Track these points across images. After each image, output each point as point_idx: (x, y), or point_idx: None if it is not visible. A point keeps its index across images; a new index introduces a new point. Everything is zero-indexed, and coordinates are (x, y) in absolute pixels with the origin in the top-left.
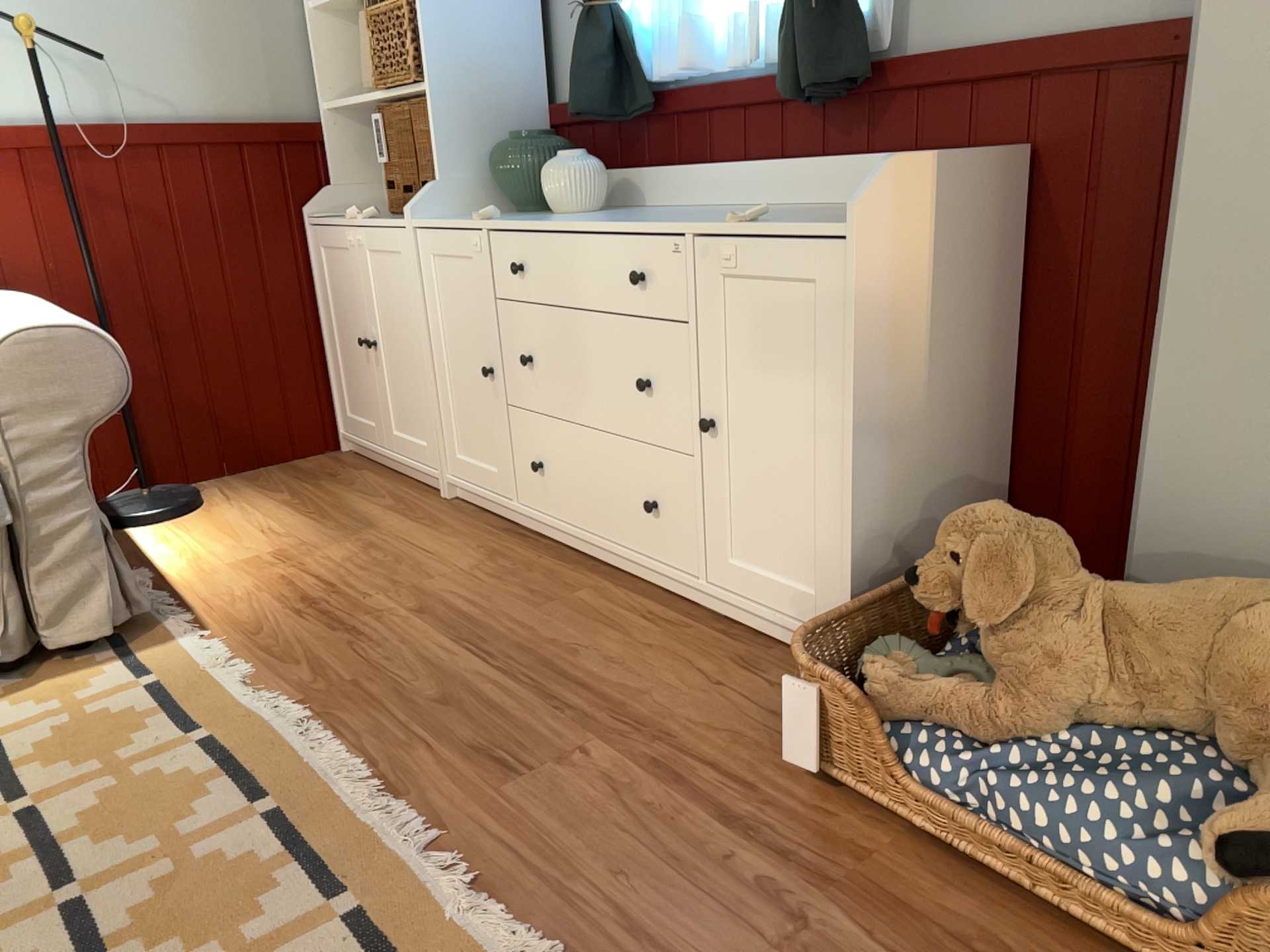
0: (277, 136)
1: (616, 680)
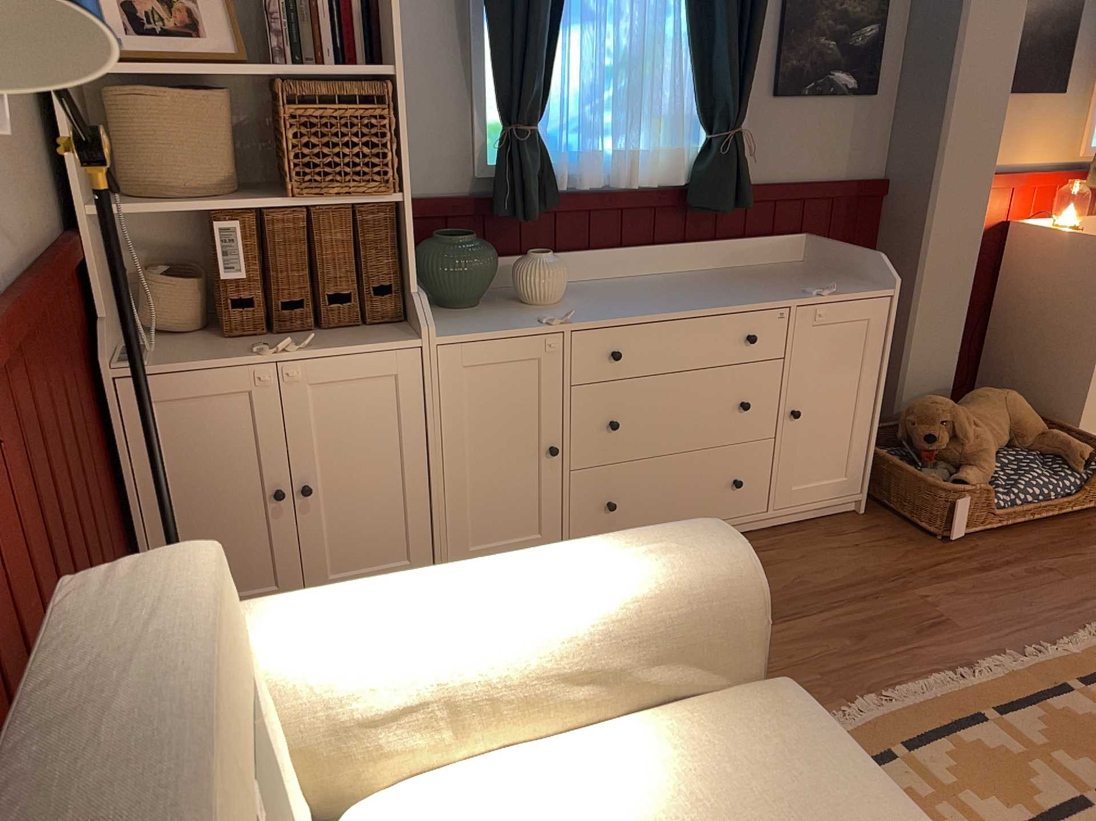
0: (72, 261)
1: (843, 574)
